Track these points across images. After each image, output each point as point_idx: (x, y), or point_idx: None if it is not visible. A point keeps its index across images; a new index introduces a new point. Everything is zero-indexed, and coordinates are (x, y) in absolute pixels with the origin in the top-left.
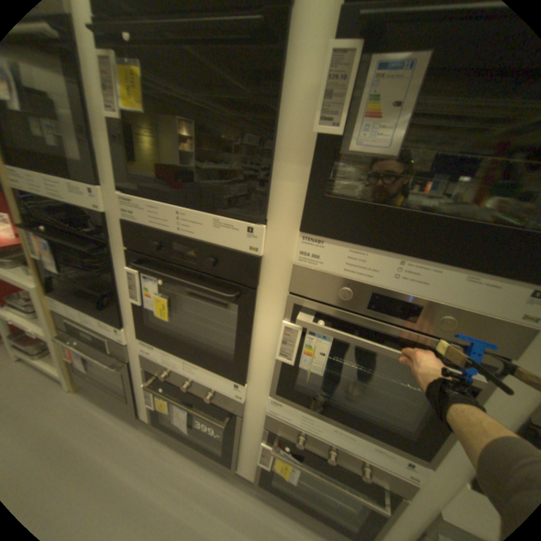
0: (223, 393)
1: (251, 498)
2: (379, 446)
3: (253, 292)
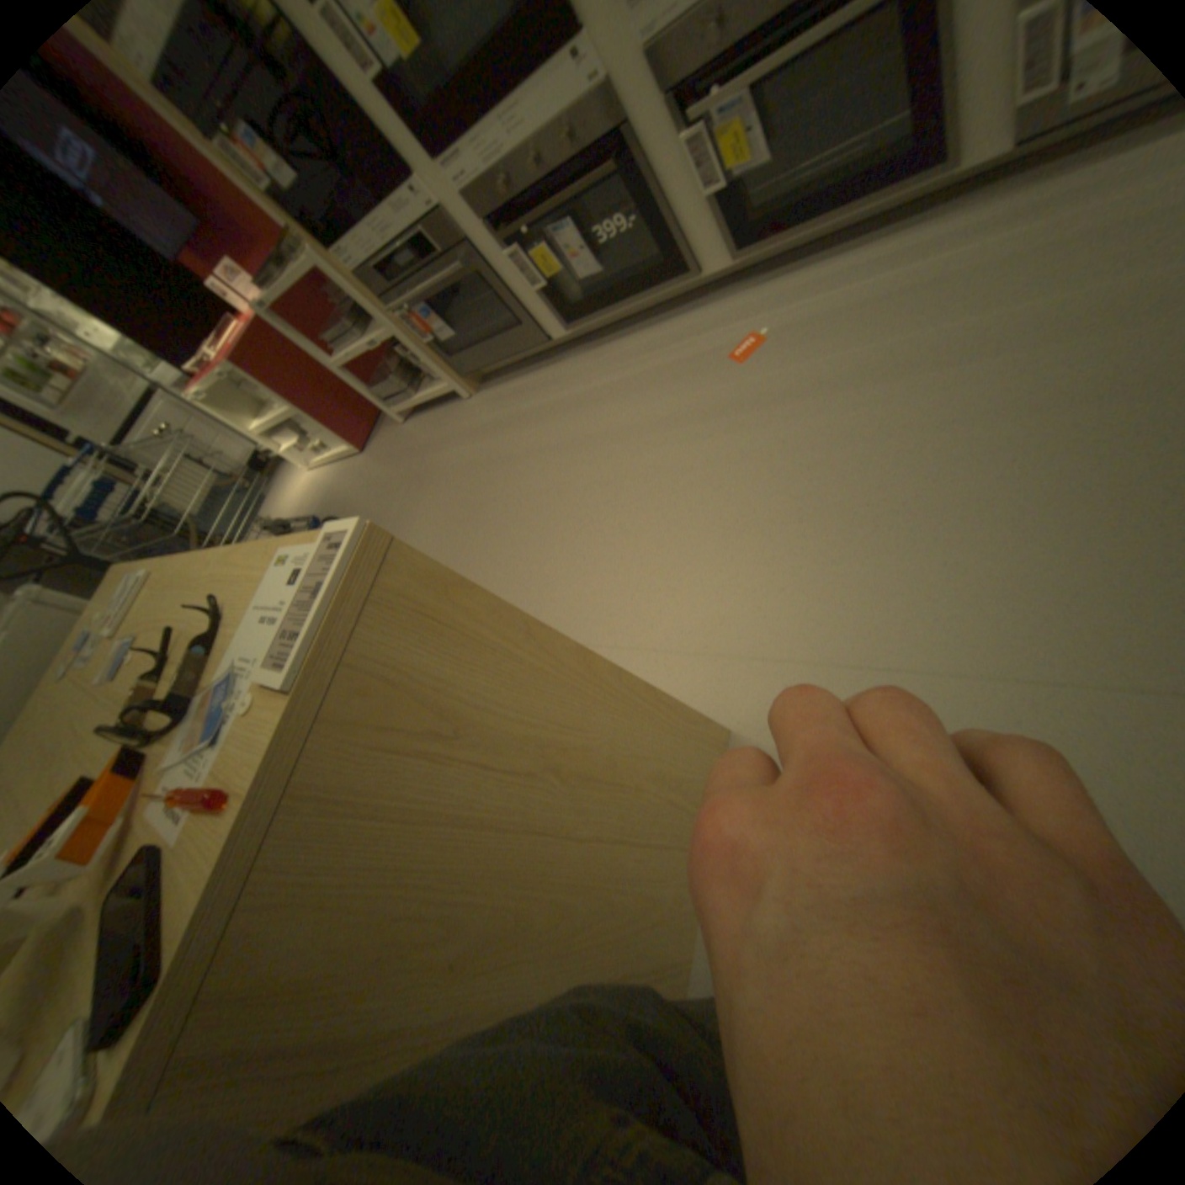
0: (574, 95)
1: (747, 290)
2: None
3: None
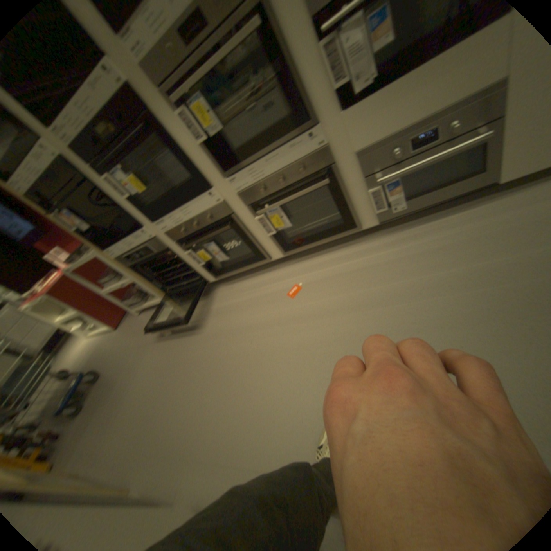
0: (210, 207)
1: (290, 266)
2: (287, 142)
3: (146, 114)
